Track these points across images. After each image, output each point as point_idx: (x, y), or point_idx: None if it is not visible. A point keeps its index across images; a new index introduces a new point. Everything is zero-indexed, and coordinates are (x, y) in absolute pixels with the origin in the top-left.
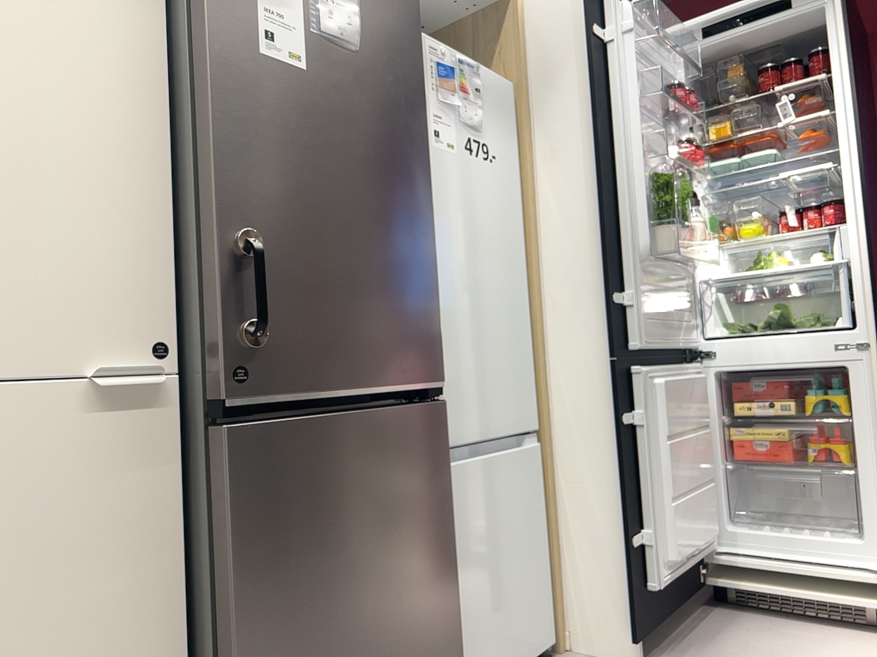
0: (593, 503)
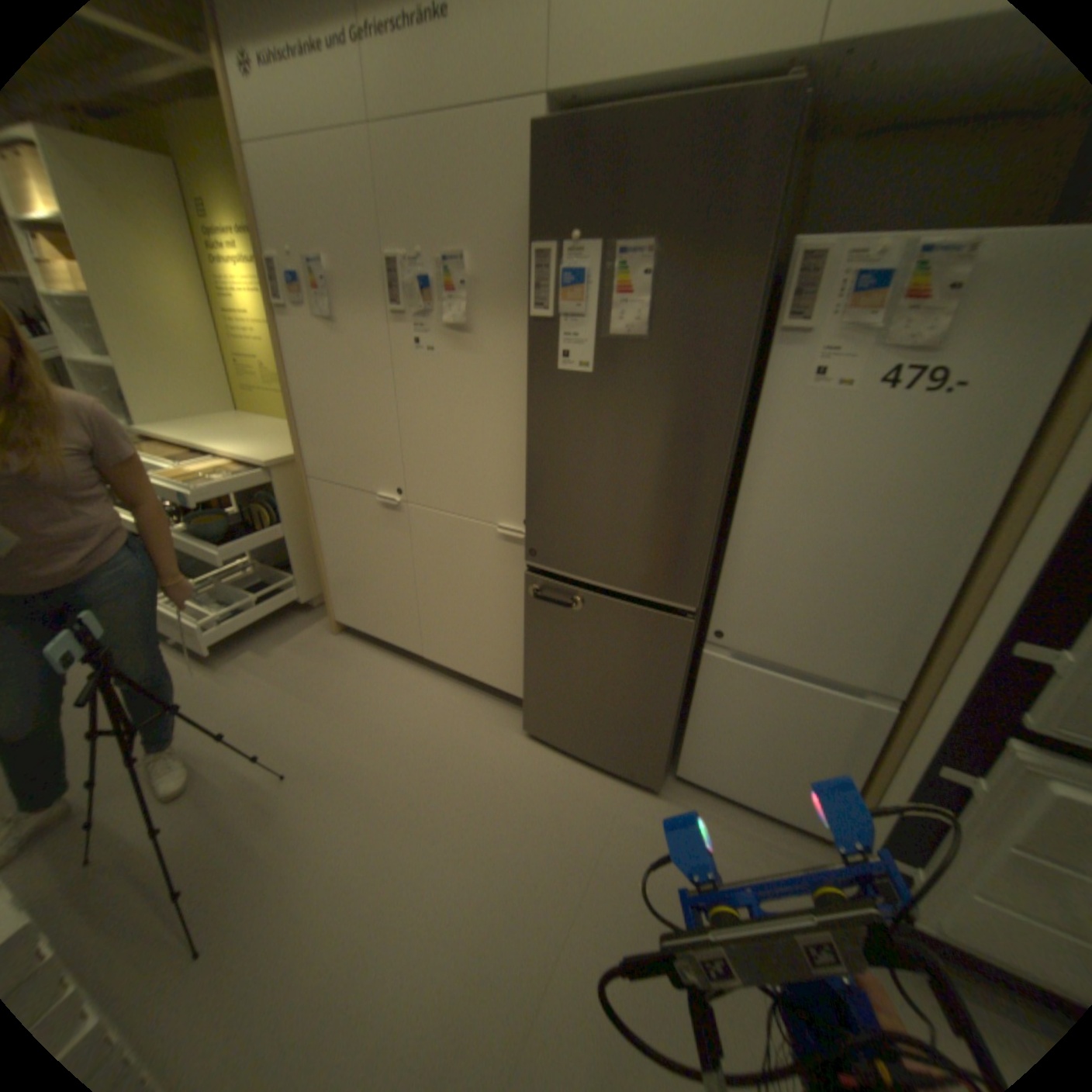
0: (906, 801)
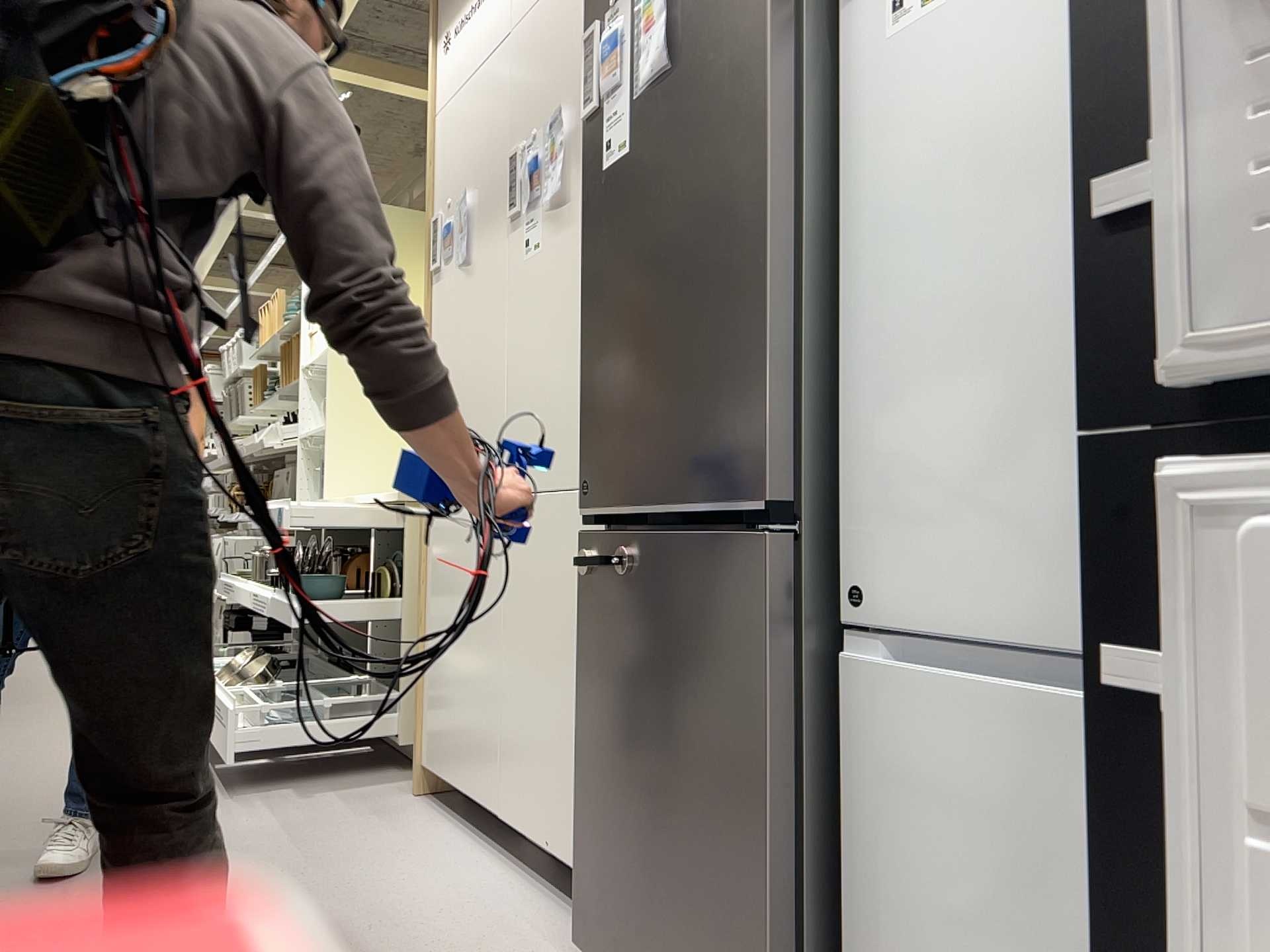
0: None
